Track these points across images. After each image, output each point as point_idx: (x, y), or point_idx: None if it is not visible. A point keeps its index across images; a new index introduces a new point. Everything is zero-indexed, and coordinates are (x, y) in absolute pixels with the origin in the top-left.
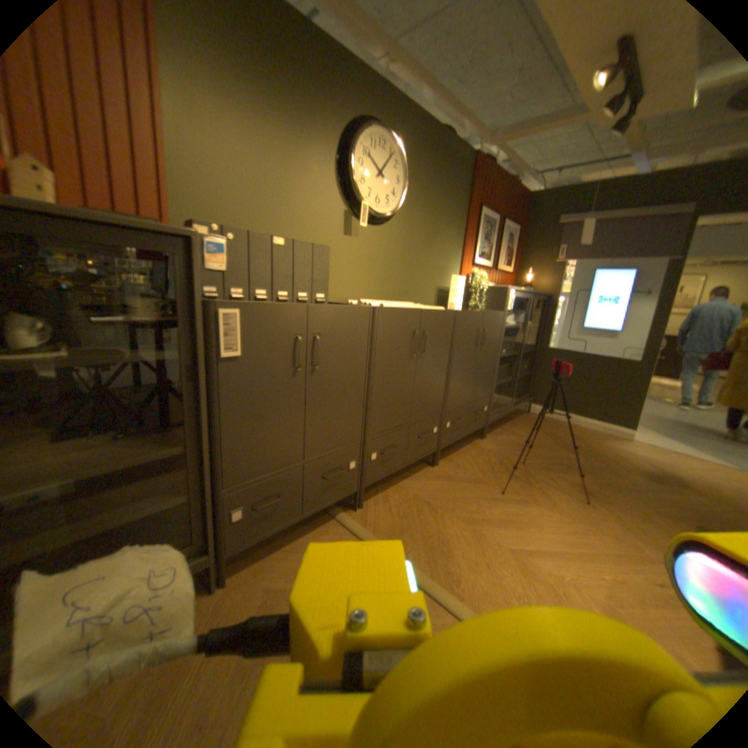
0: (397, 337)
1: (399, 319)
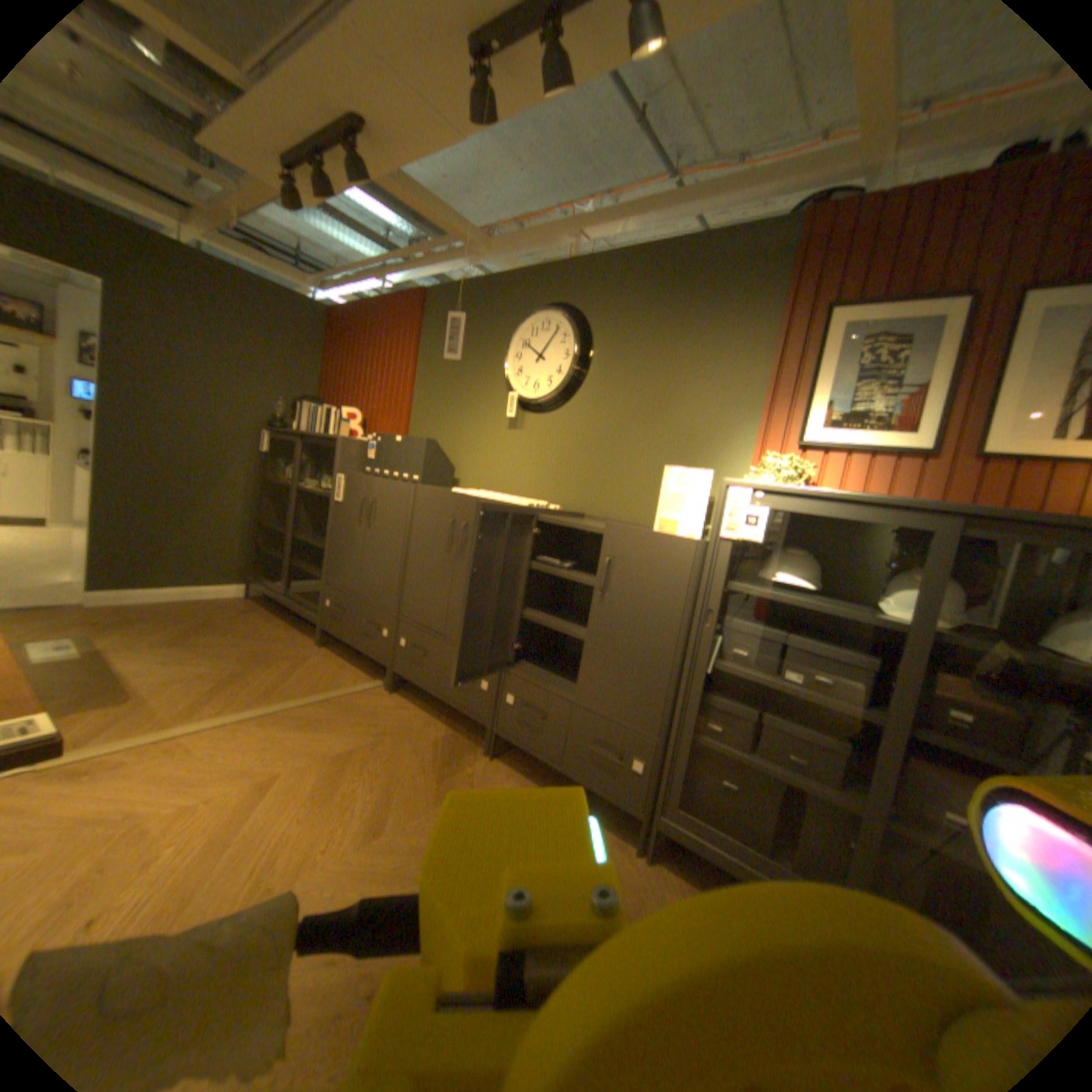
0: (434, 520)
1: (437, 501)
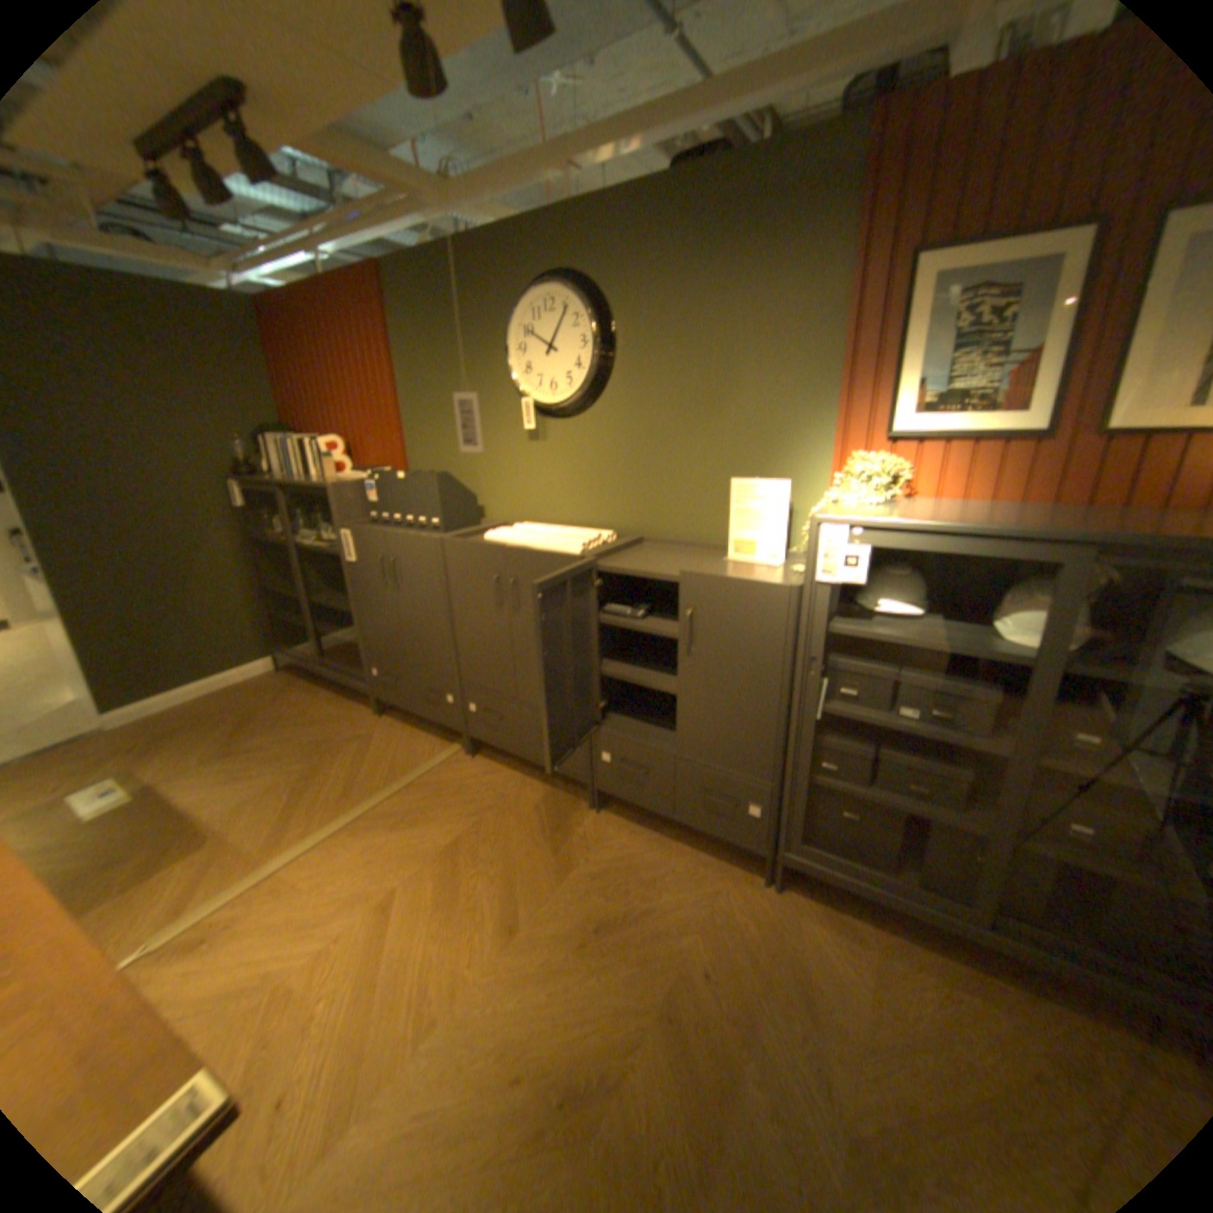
0: (474, 579)
1: (471, 557)
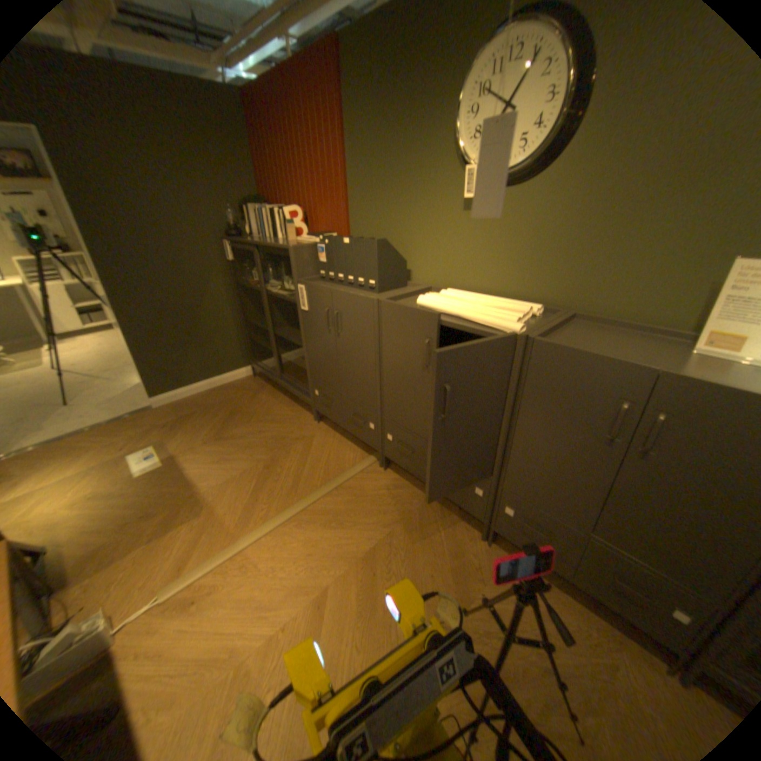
0: (405, 339)
1: (405, 320)
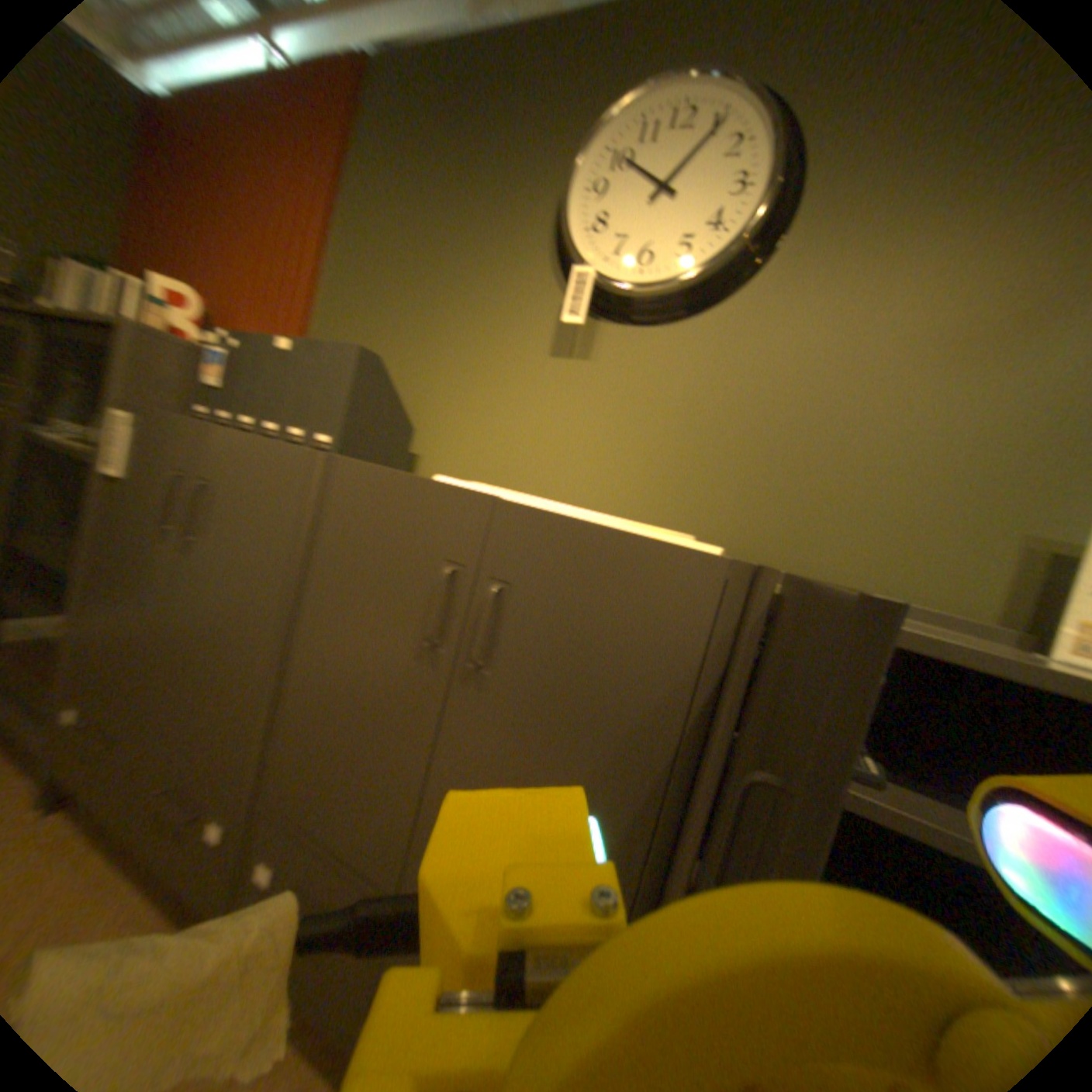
0: (387, 564)
1: (399, 511)
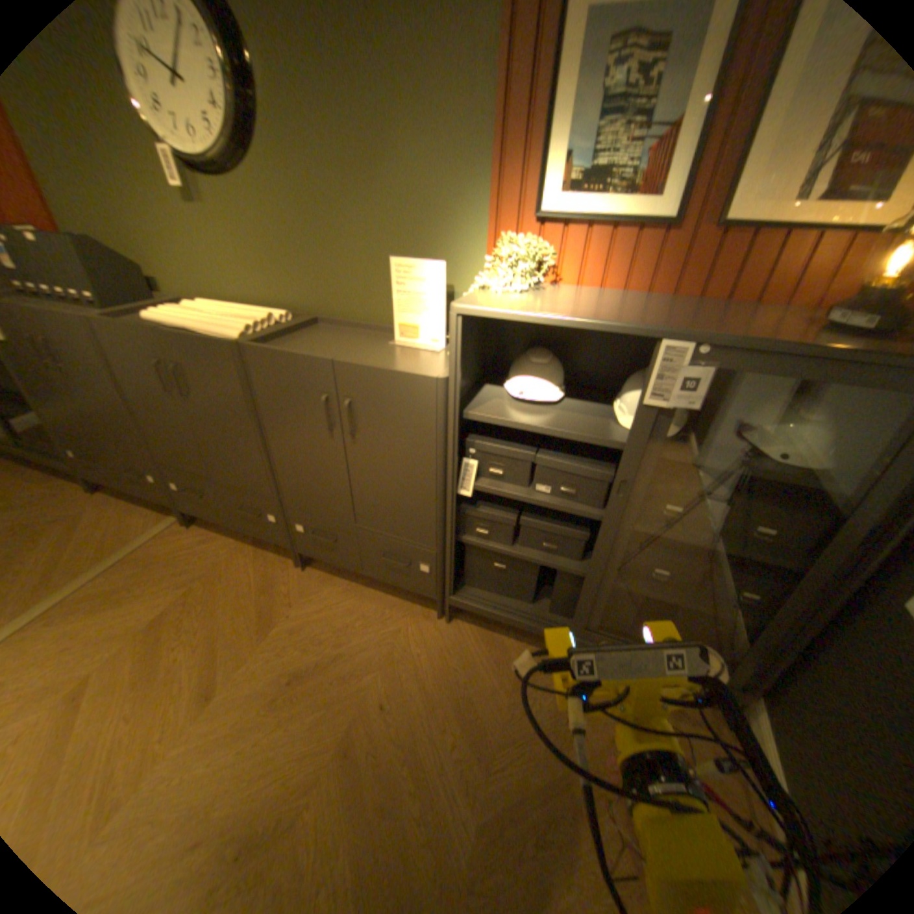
0: (135, 362)
1: (125, 338)
